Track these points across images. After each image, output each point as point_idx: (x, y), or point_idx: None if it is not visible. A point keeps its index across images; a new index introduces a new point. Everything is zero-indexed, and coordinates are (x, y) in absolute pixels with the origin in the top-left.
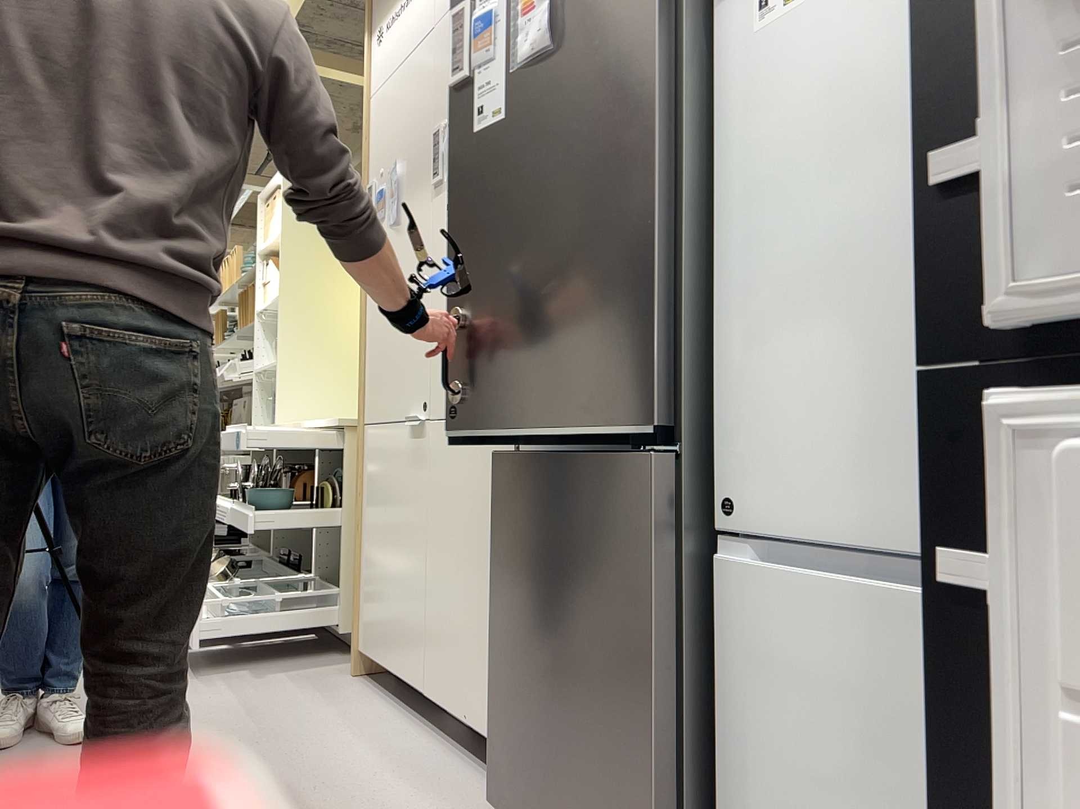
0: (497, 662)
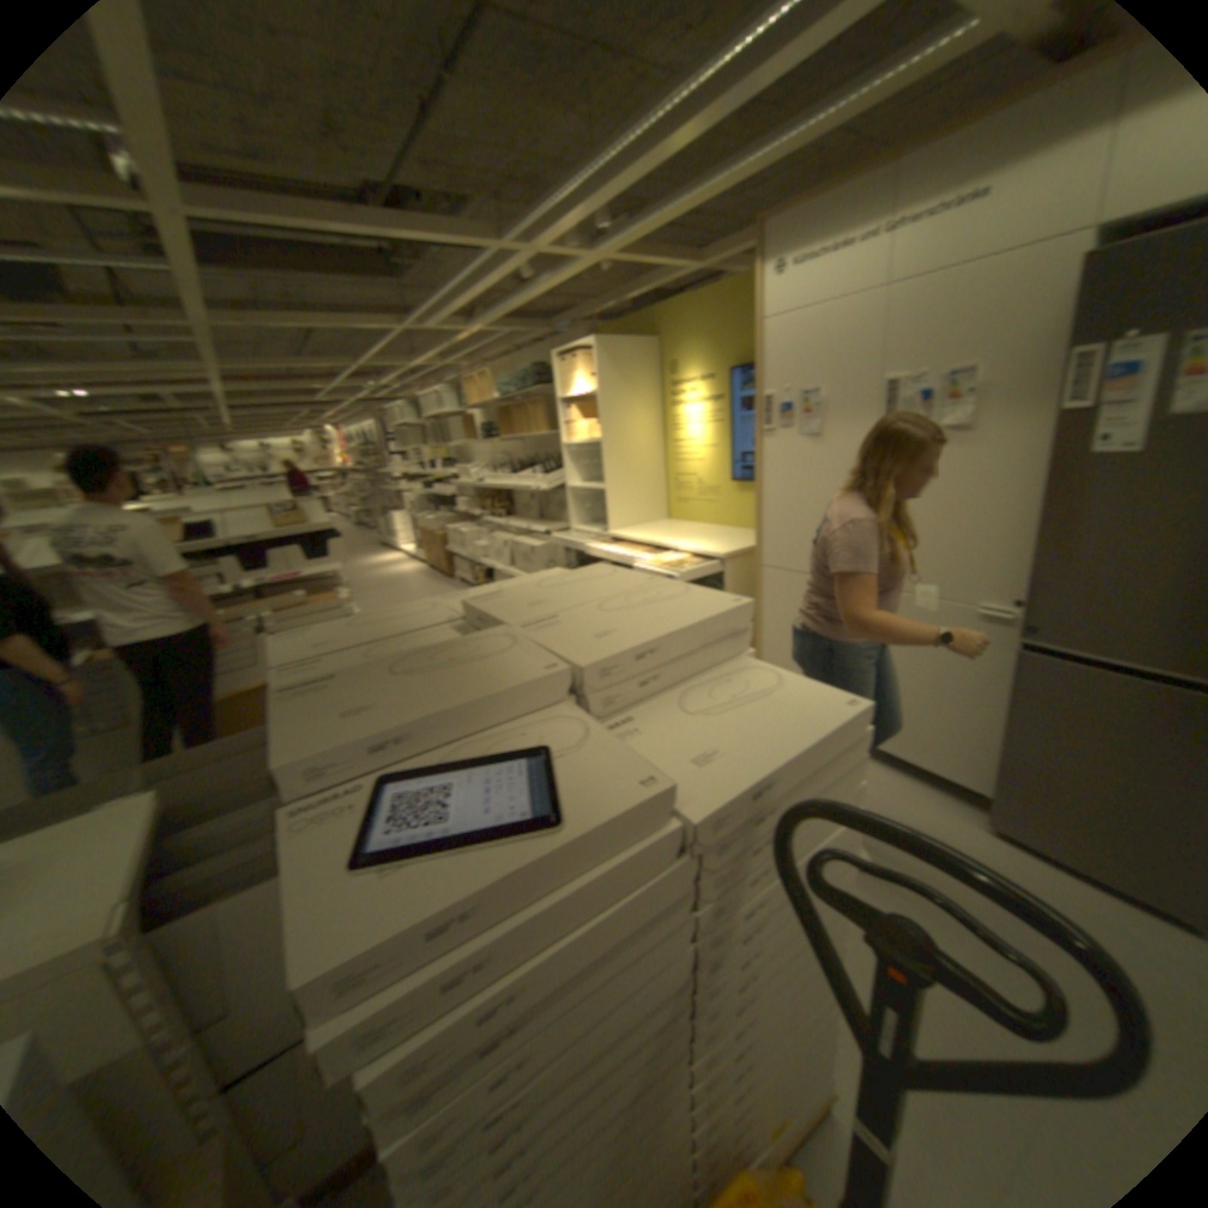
0: (1011, 763)
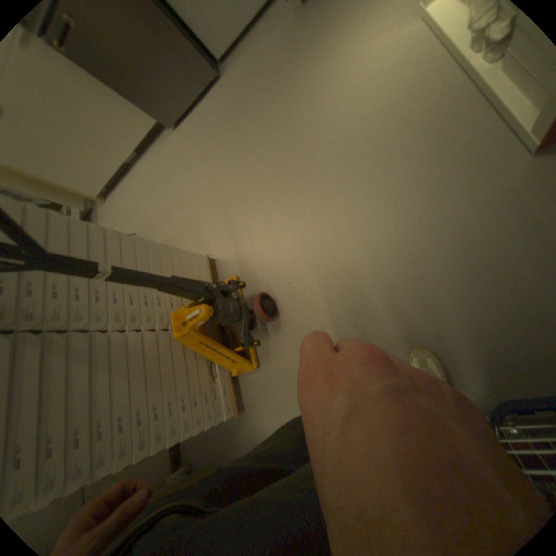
0: (129, 98)
